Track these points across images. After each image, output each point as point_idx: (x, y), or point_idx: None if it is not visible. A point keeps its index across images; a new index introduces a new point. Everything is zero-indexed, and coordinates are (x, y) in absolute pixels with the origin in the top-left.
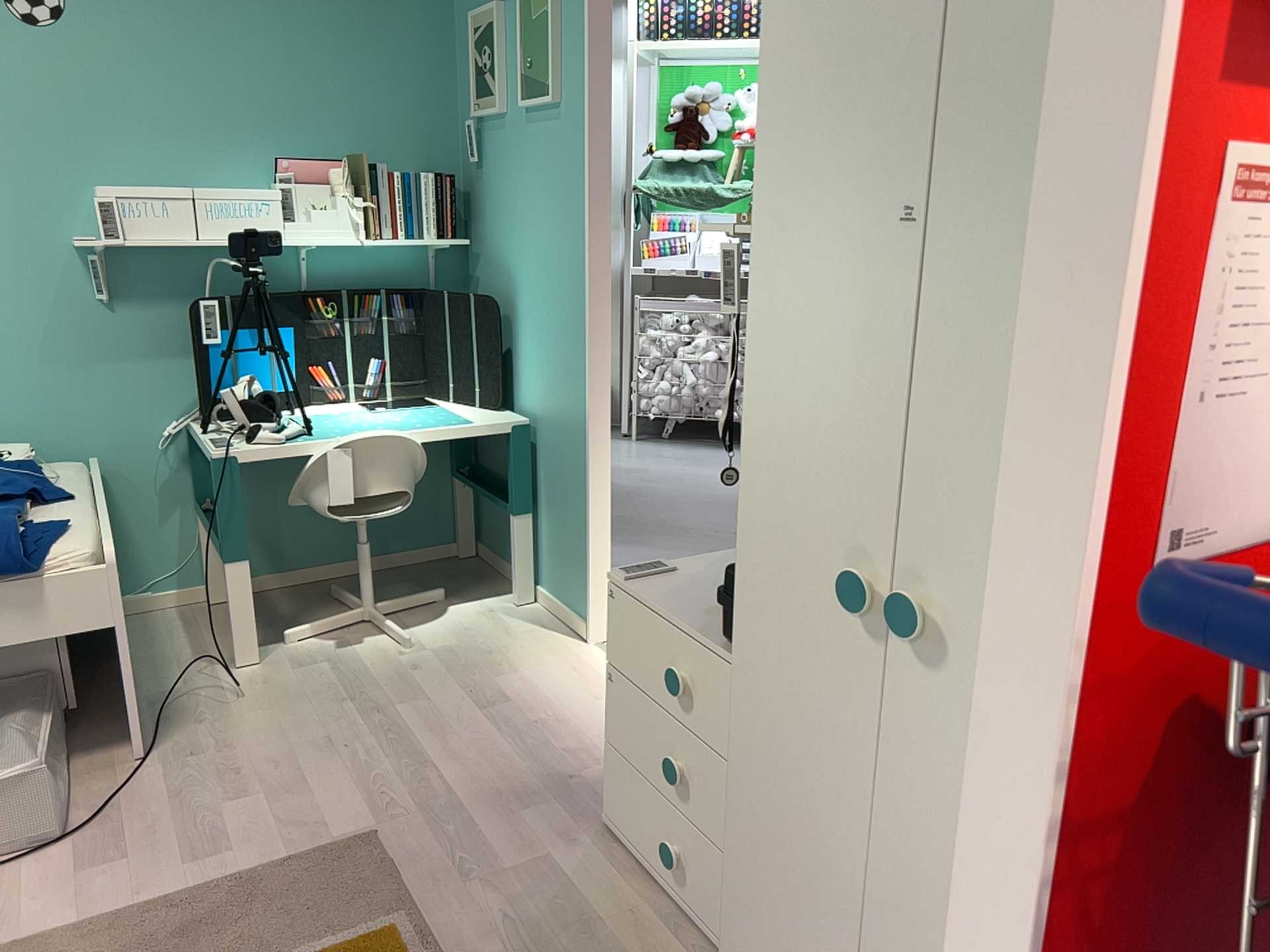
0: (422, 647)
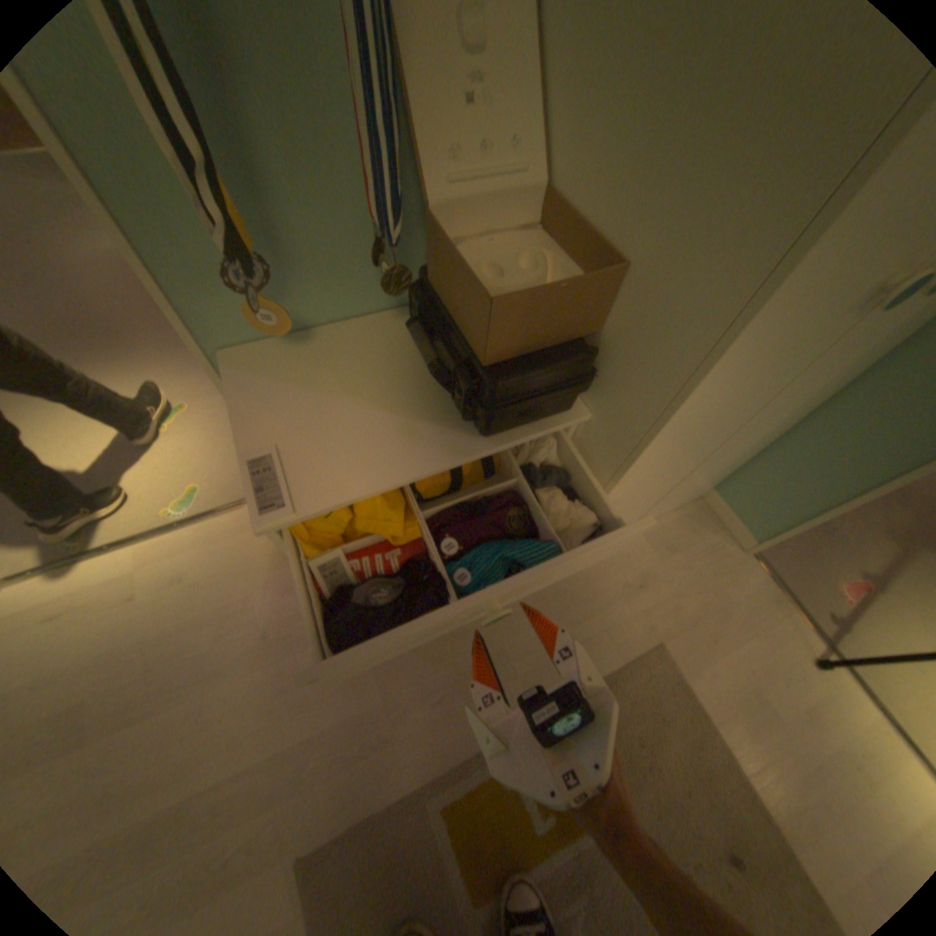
0: None
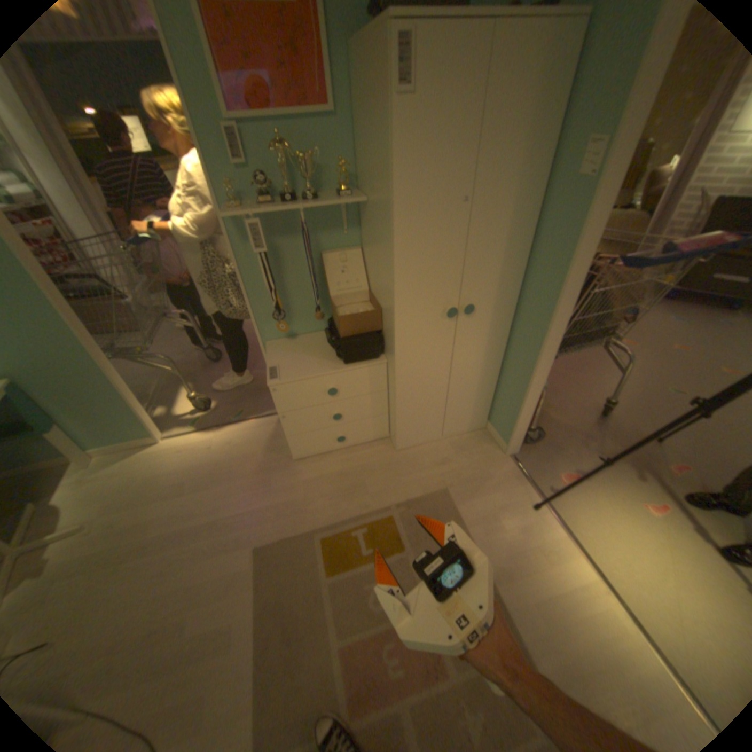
0: (88, 522)
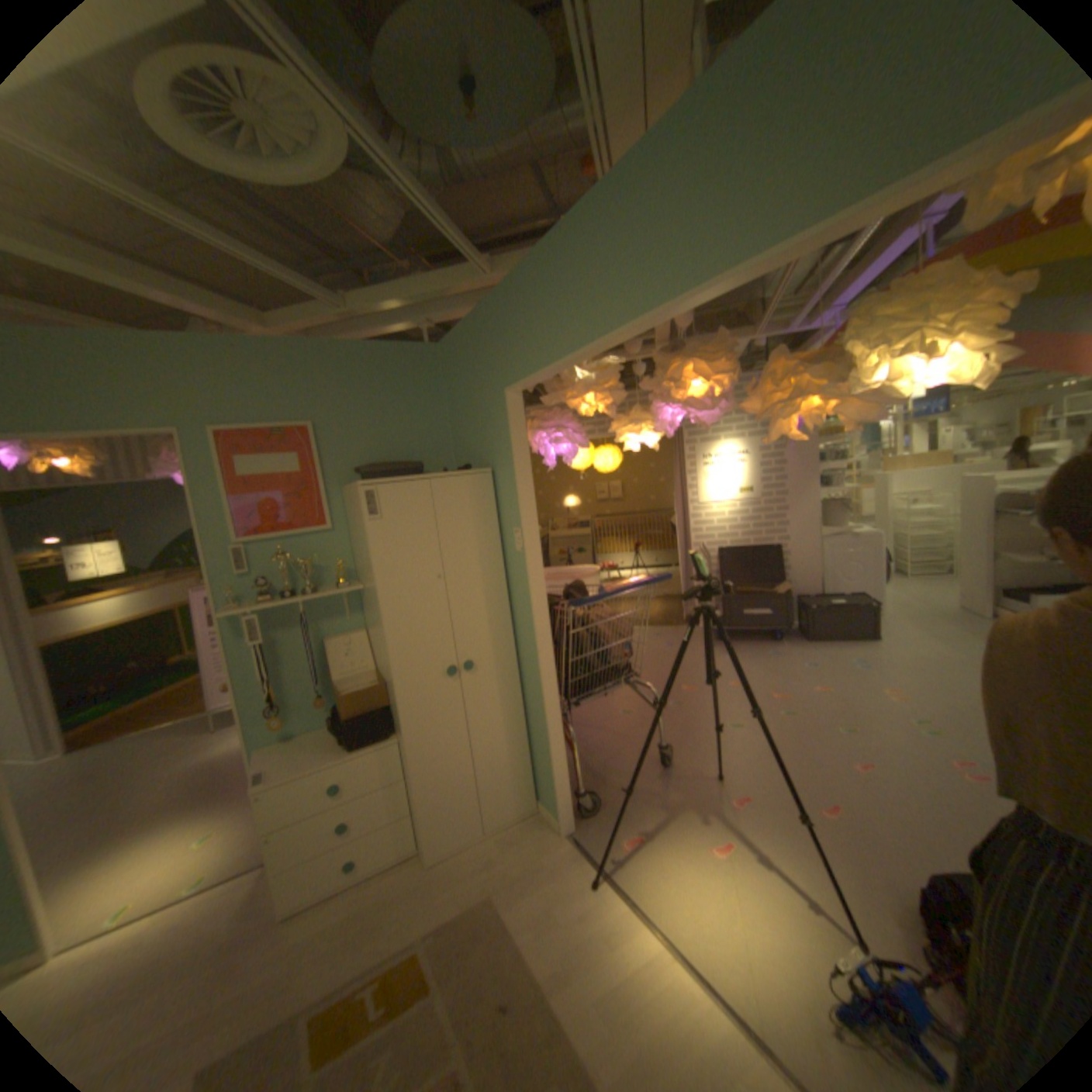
0: None
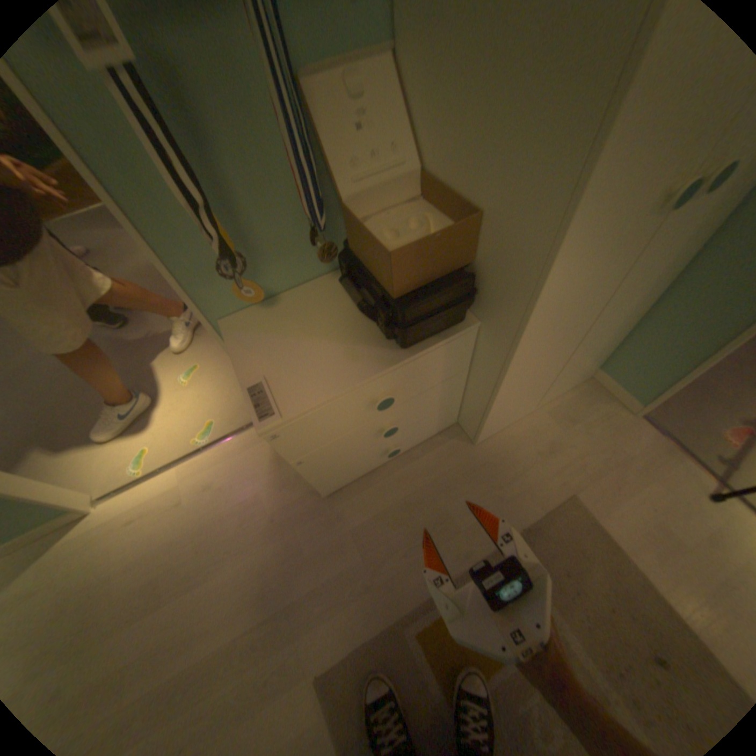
0: None
